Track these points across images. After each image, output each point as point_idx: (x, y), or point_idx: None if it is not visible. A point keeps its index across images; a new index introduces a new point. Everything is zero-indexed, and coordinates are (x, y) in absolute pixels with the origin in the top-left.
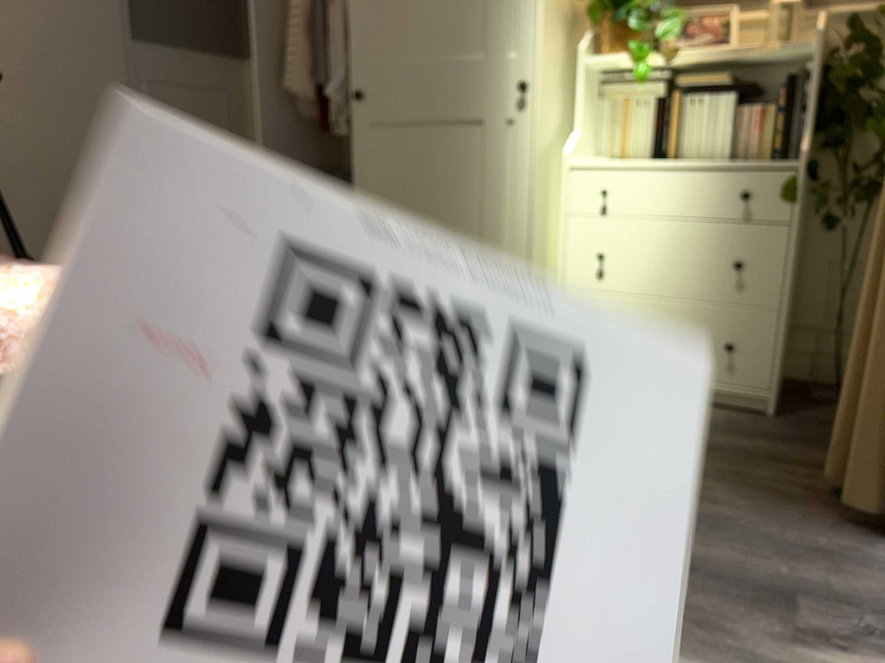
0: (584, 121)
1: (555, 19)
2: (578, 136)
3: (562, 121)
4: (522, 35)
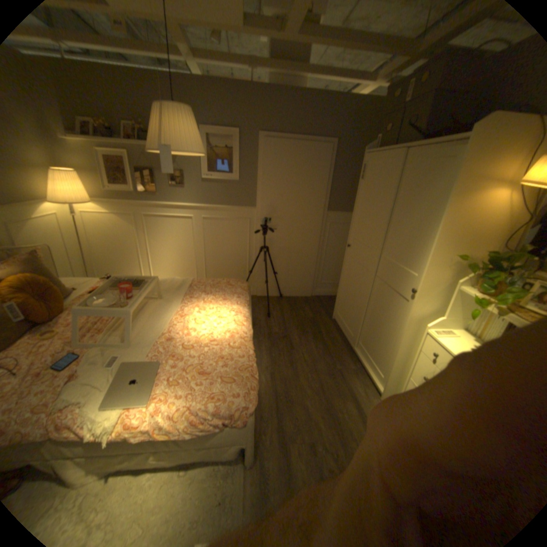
0: (454, 314)
1: (445, 267)
2: (445, 320)
3: (443, 308)
4: (423, 269)
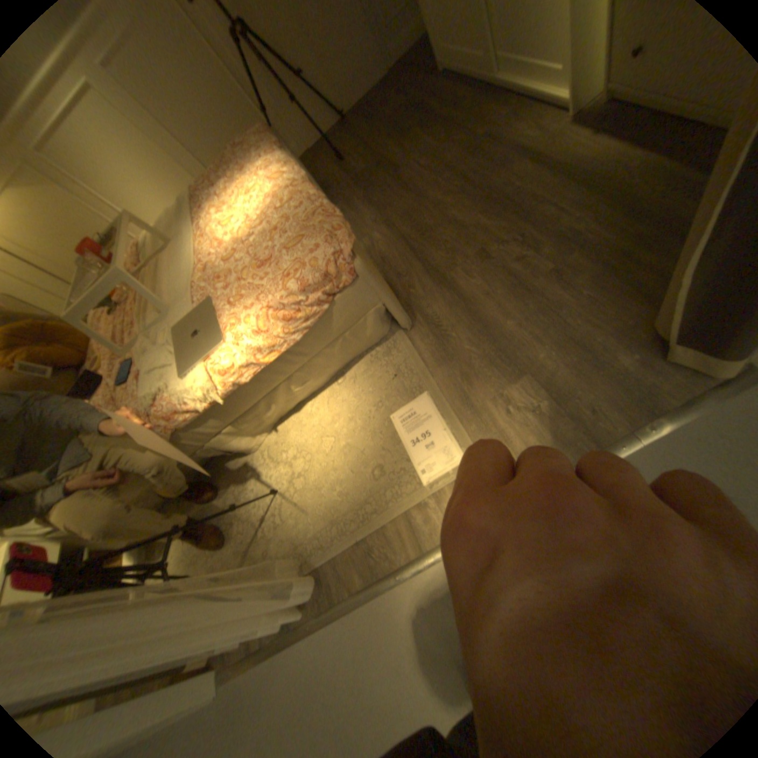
0: None
1: None
2: None
3: None
4: None
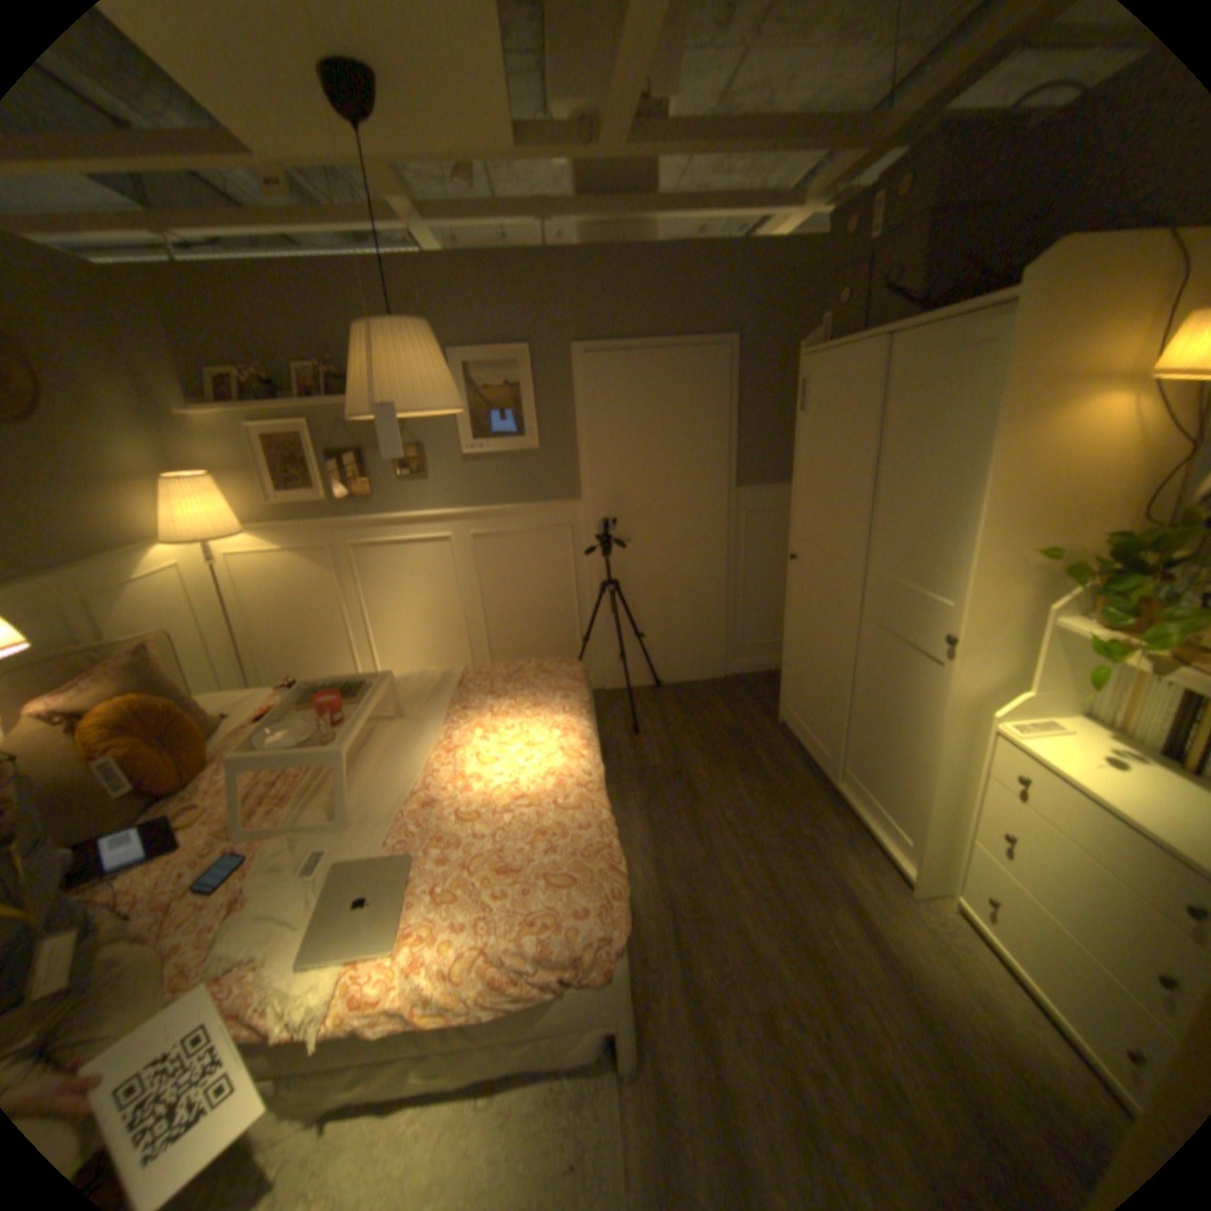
0: (1051, 683)
1: (1012, 580)
2: (1033, 699)
3: (1022, 673)
4: (962, 591)
